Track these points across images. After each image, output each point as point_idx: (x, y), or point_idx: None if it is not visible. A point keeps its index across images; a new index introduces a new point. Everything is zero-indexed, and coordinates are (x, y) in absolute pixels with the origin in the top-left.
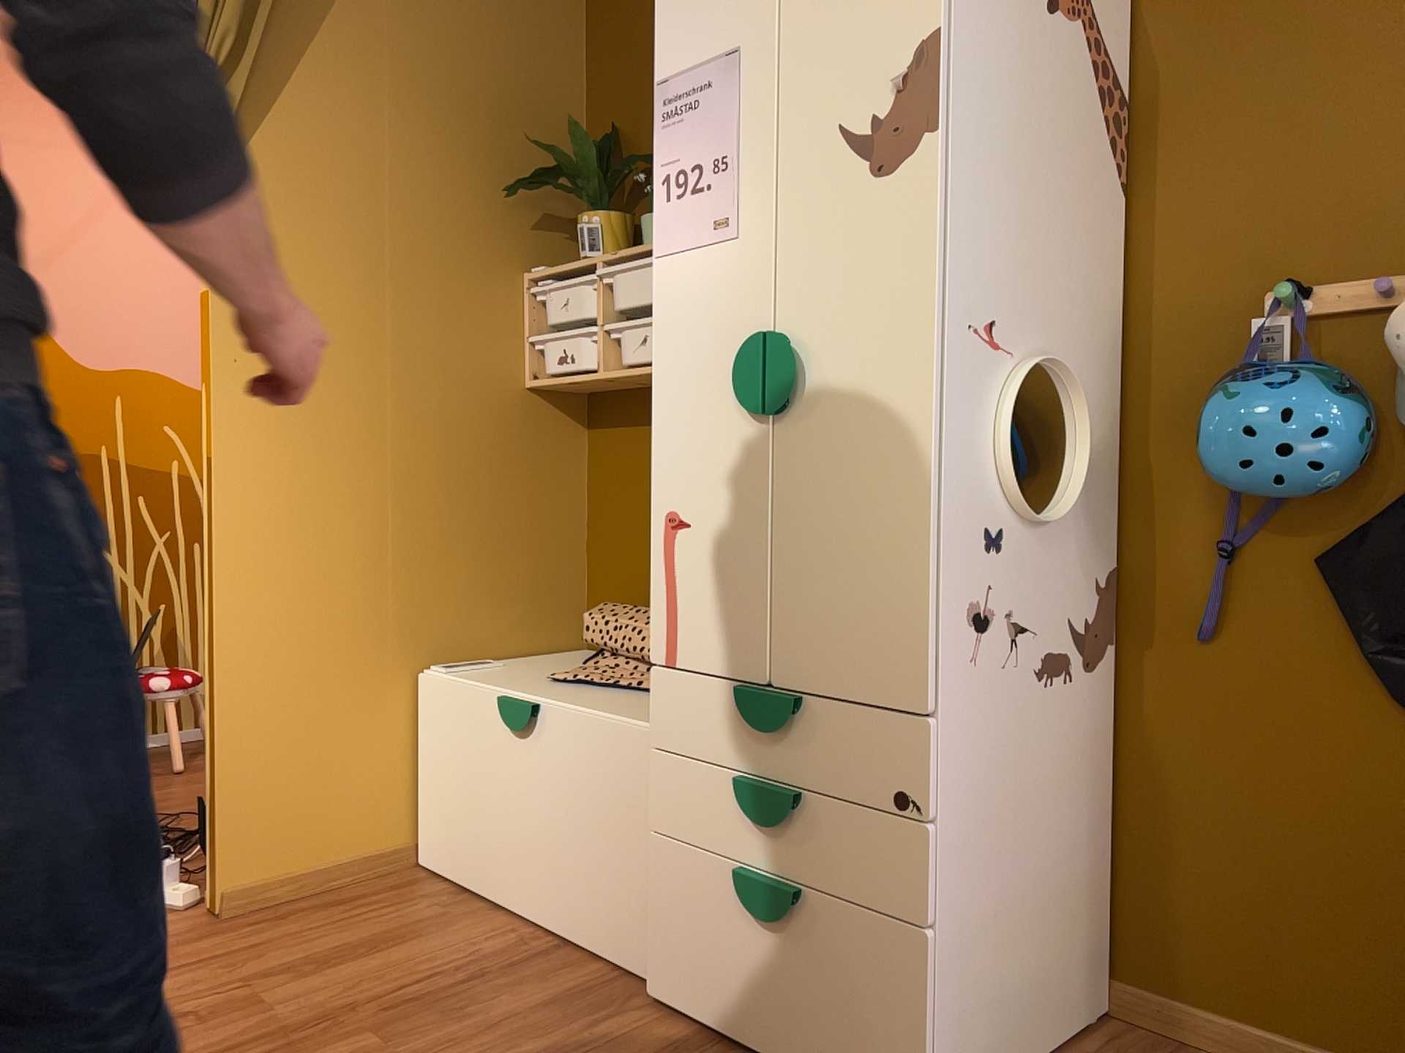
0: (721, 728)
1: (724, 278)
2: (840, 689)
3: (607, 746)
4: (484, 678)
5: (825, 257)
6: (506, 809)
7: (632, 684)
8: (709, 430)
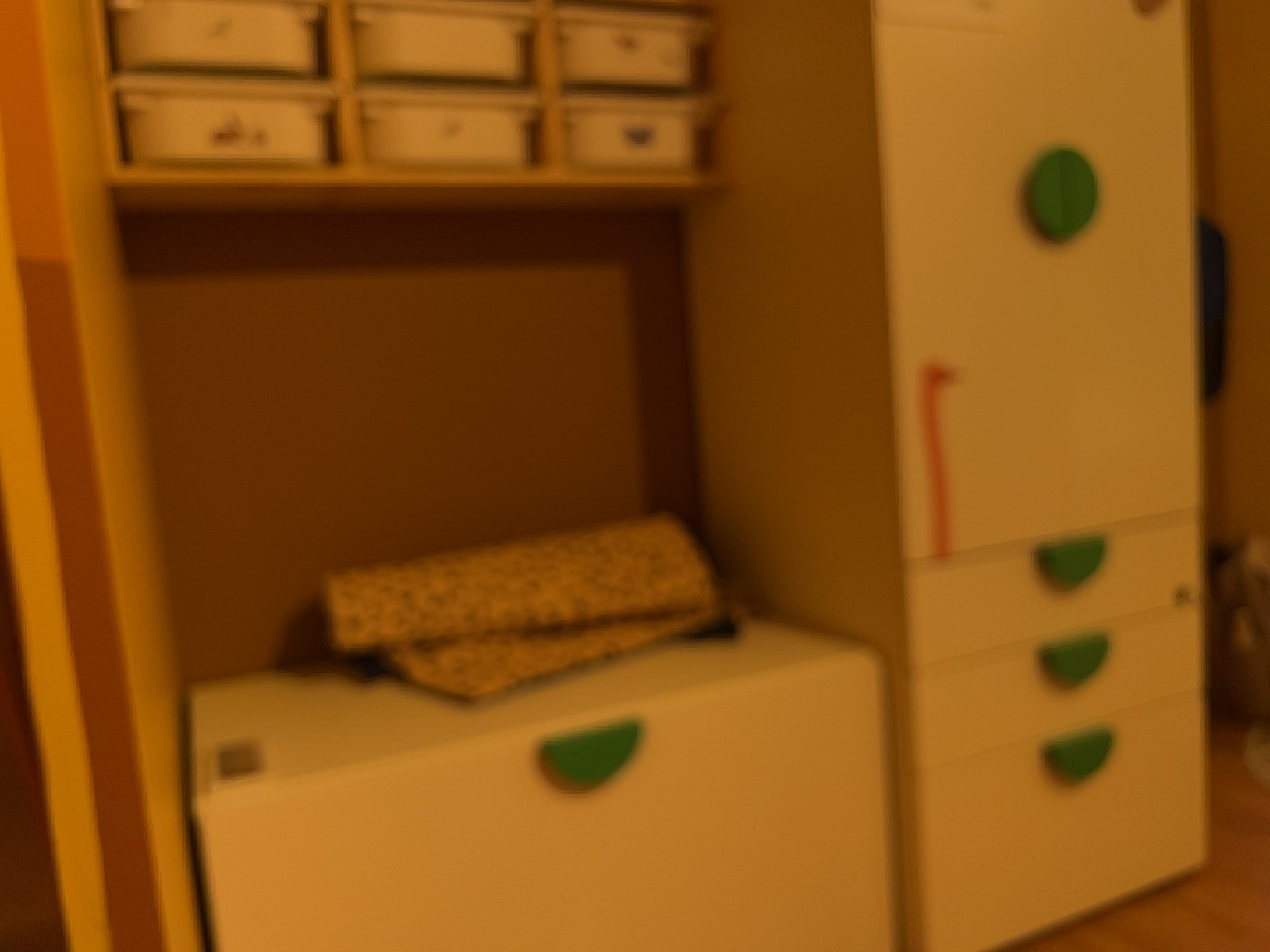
0: (1016, 606)
1: (993, 71)
2: (1137, 514)
3: (793, 717)
4: (383, 755)
5: (1105, 78)
6: (564, 935)
7: (594, 656)
8: (984, 257)
